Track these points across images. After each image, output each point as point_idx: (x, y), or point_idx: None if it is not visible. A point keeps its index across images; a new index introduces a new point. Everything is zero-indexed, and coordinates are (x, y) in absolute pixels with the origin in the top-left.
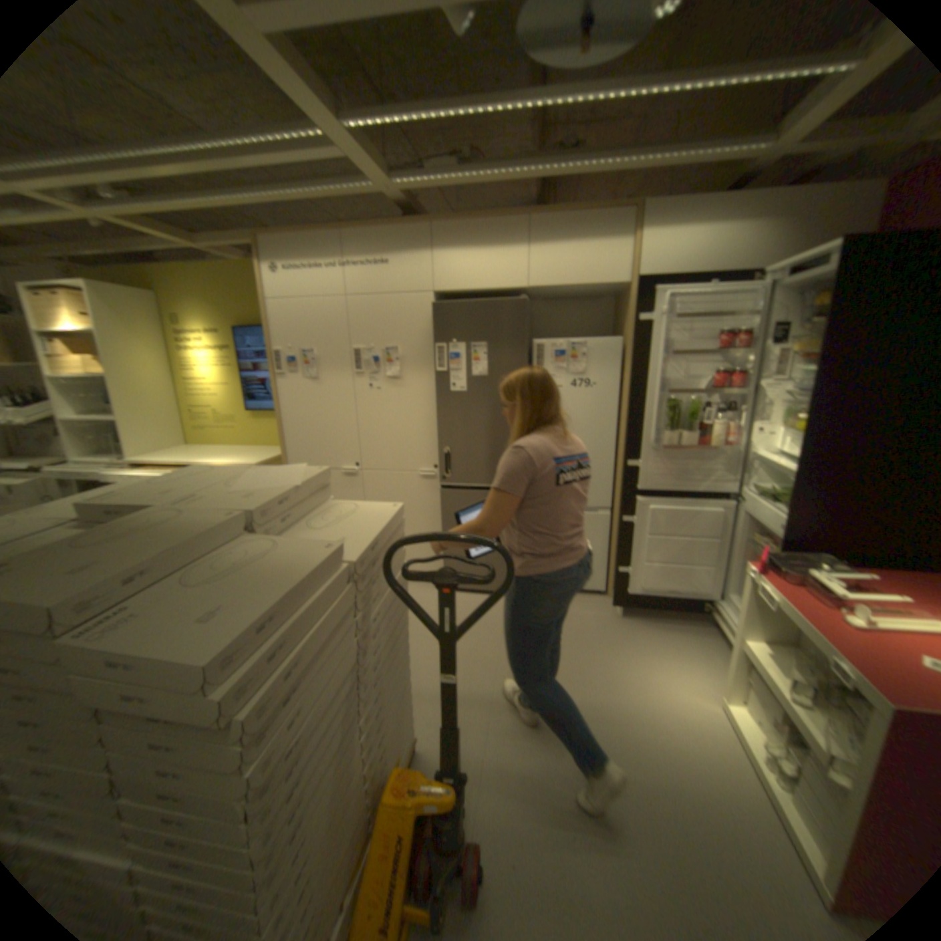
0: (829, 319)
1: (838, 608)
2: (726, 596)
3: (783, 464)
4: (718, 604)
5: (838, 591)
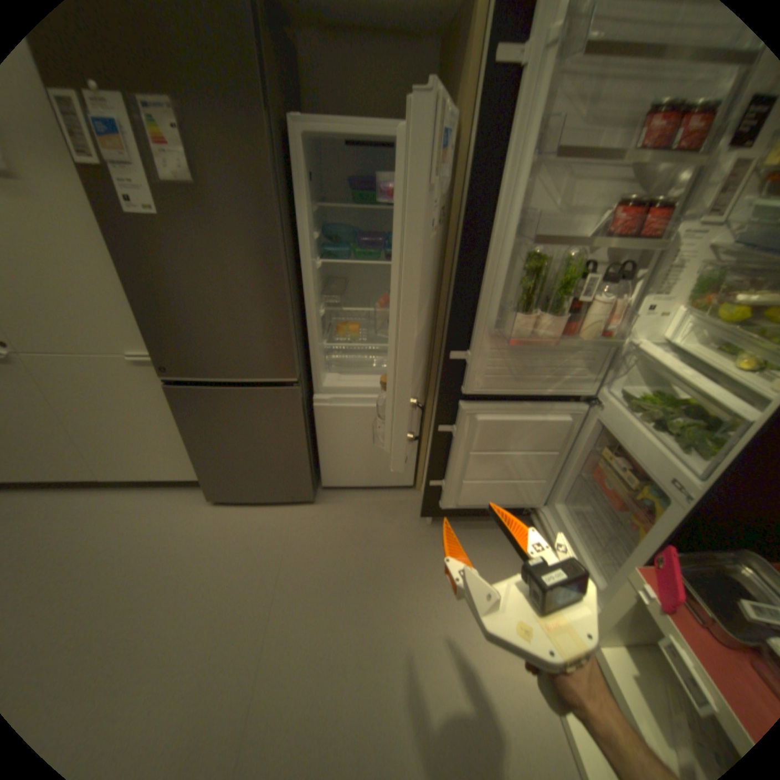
0: None
1: None
2: (549, 500)
3: (684, 372)
4: (539, 509)
5: None
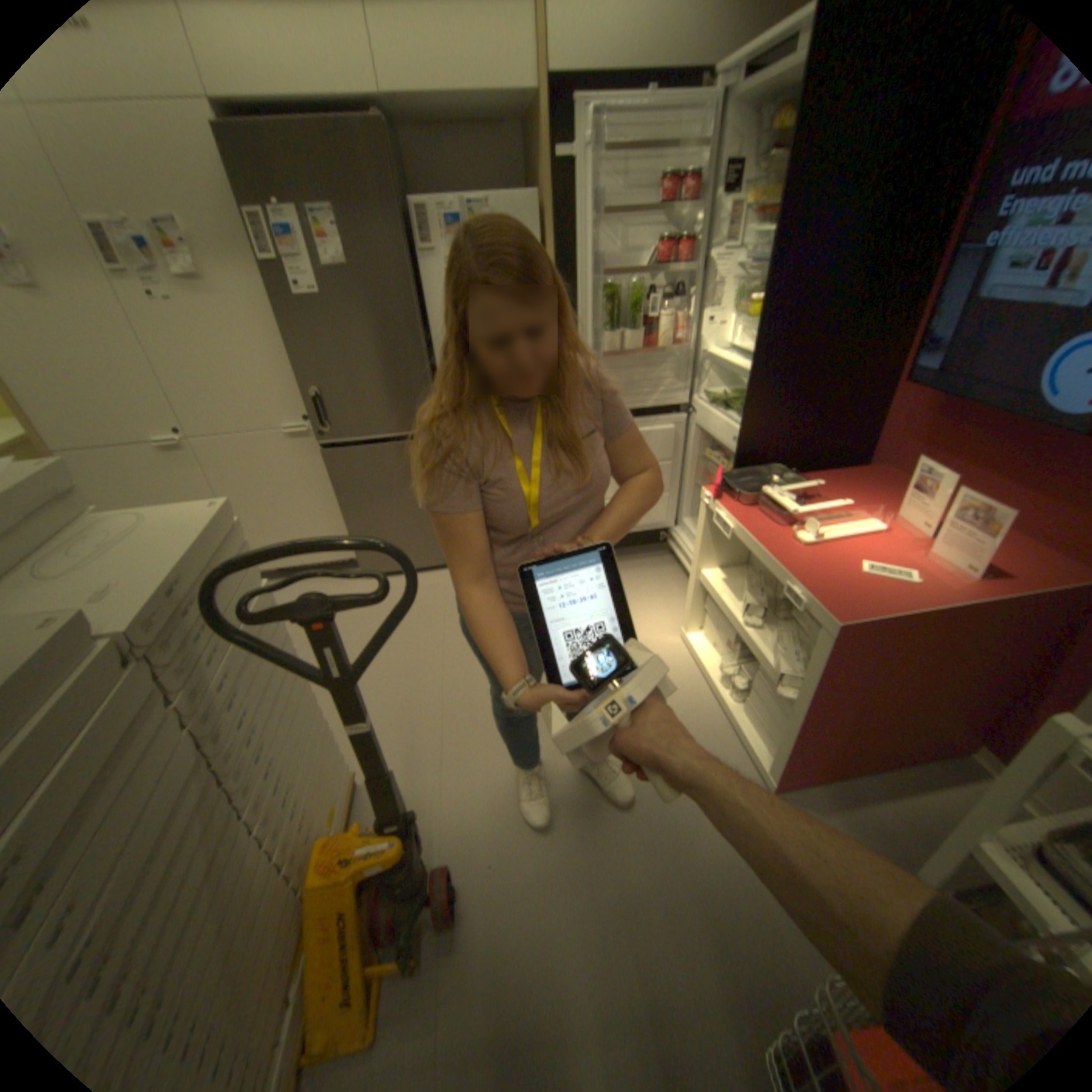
0: (792, 147)
1: (787, 524)
2: (679, 520)
3: (734, 362)
4: (671, 530)
5: (788, 506)
